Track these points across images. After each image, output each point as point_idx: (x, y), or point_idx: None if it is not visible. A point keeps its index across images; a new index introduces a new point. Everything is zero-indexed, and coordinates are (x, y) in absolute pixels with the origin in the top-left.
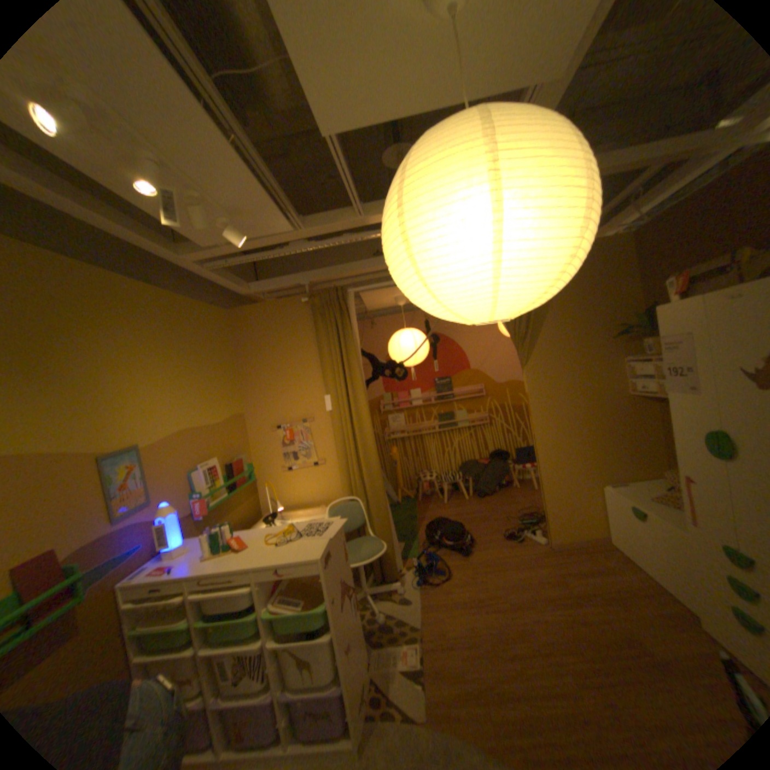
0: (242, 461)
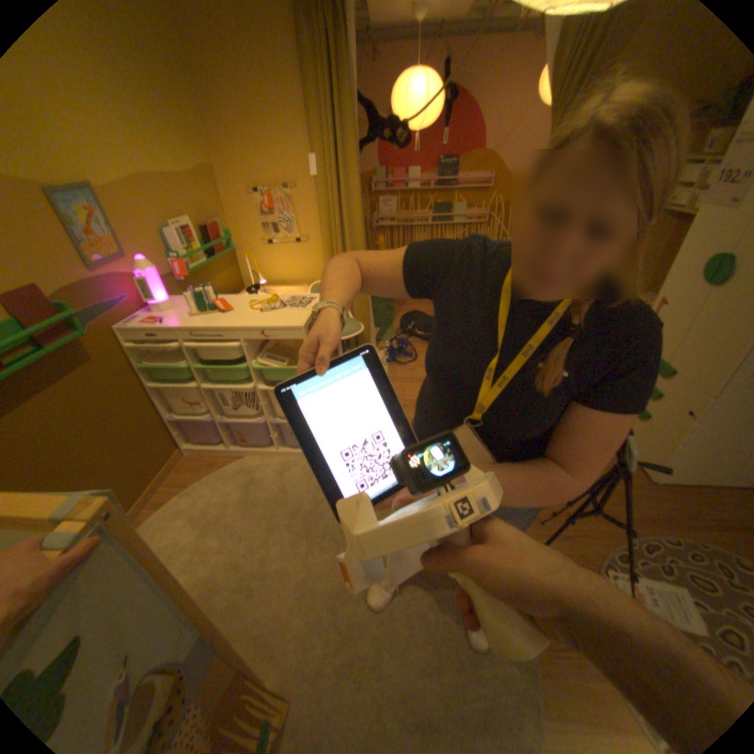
0: (217, 226)
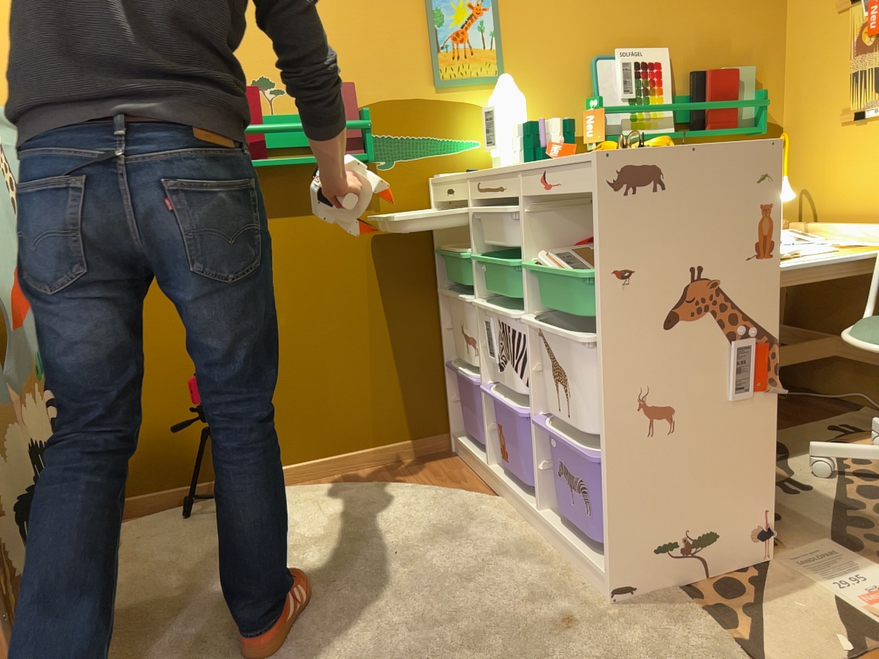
0: (736, 77)
